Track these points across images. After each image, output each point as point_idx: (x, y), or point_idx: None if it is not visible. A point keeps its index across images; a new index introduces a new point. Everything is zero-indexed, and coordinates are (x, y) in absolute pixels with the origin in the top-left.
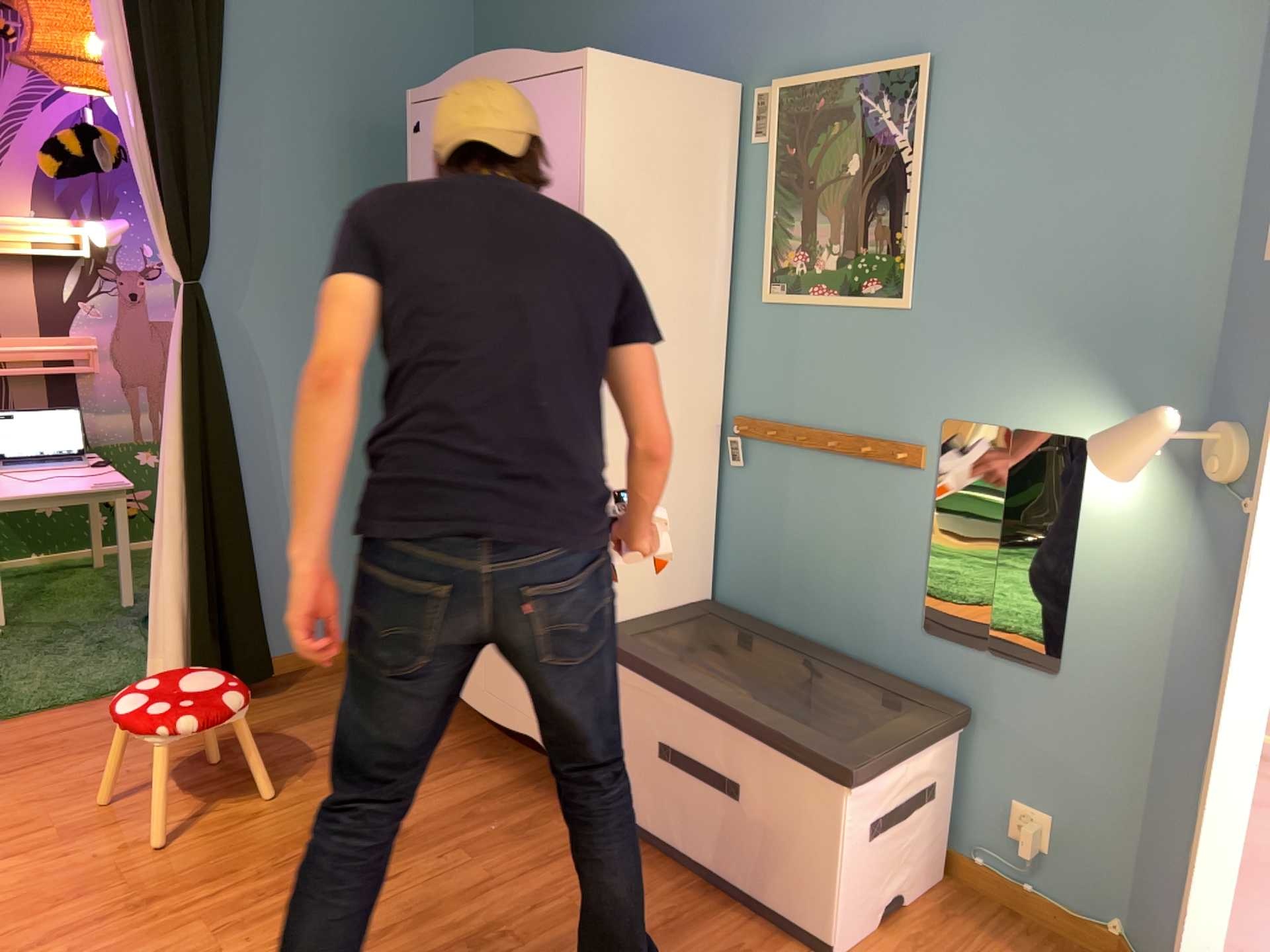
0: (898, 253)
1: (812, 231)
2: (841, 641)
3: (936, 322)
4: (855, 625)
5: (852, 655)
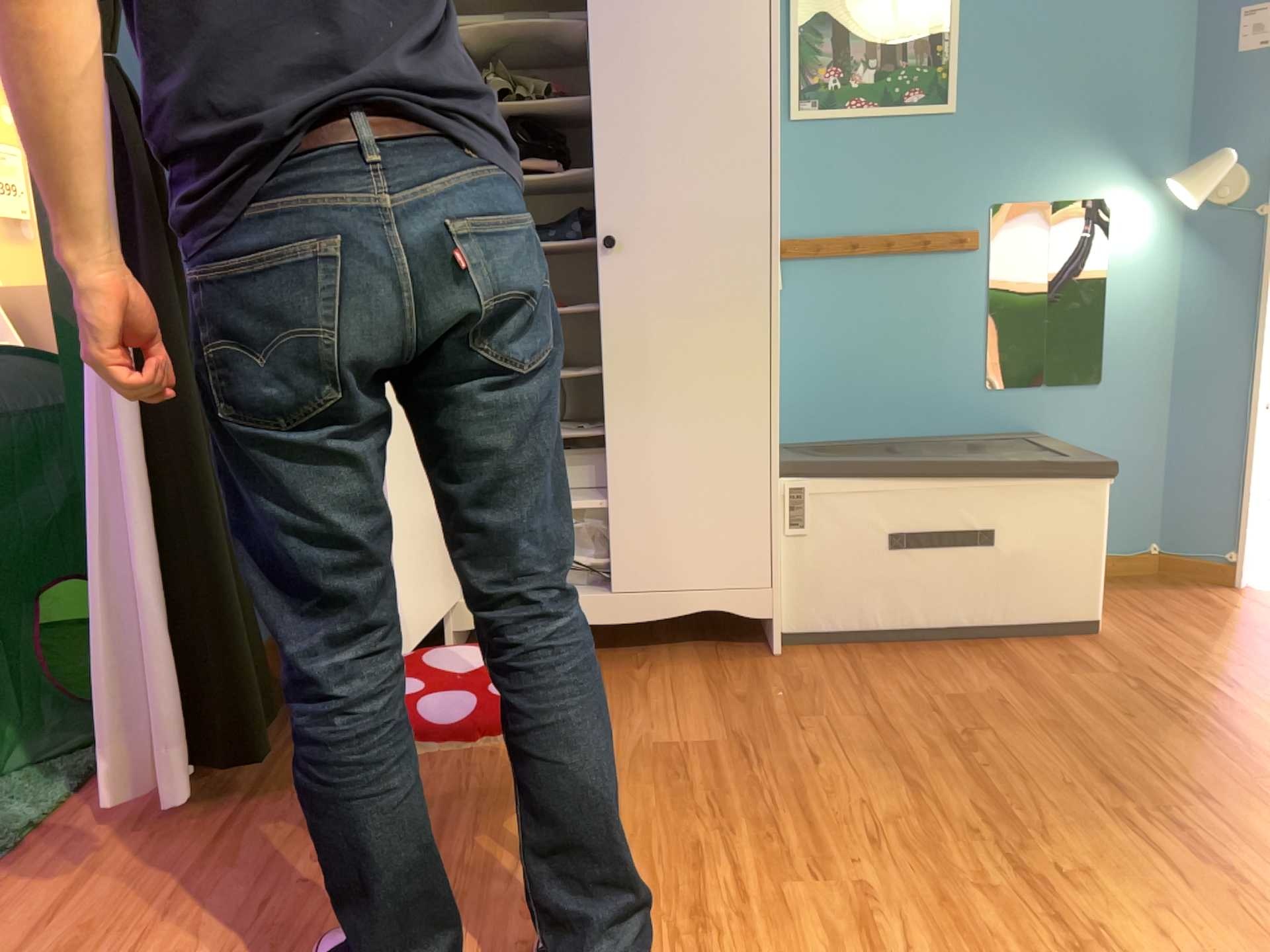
0: (940, 63)
1: (844, 47)
2: (905, 424)
3: (978, 123)
4: (918, 406)
5: (918, 433)
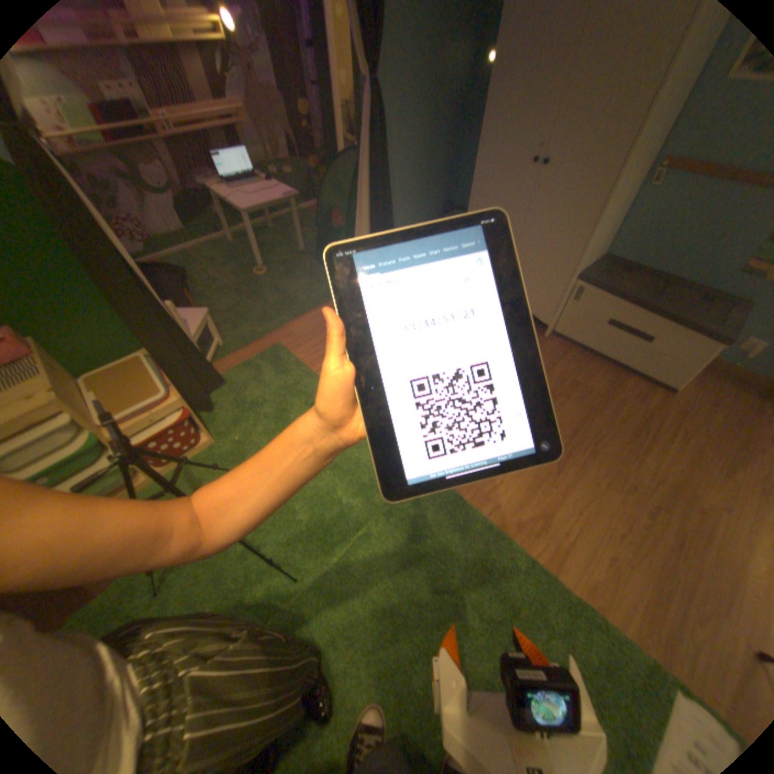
0: None
1: None
2: (684, 271)
3: None
4: (696, 265)
5: (687, 278)
